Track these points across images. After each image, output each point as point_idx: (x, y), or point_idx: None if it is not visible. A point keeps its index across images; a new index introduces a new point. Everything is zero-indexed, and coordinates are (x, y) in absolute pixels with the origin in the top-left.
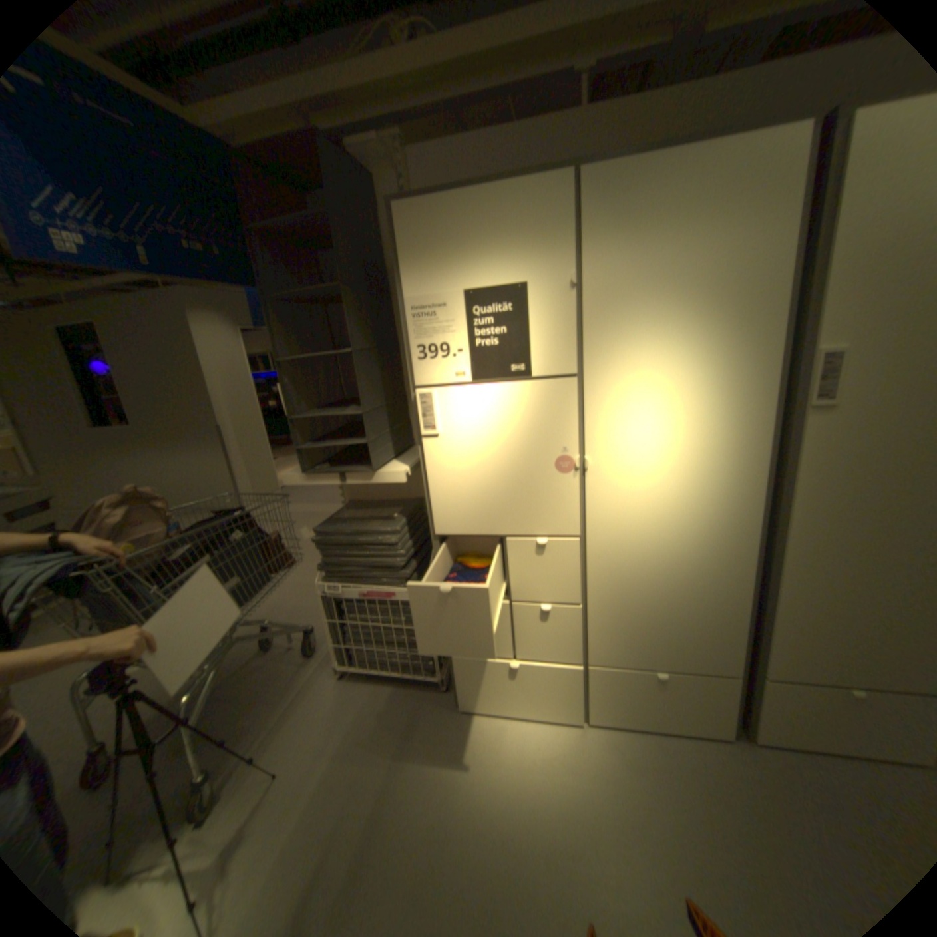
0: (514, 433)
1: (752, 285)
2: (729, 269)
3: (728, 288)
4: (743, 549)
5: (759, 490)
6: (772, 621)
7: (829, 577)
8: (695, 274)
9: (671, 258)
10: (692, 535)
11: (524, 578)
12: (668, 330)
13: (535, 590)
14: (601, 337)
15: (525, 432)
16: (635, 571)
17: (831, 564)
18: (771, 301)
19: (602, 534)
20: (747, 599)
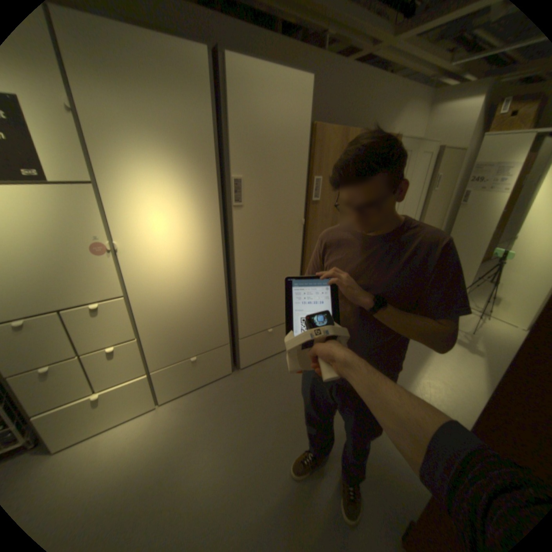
0: (43, 228)
1: (195, 136)
2: (181, 124)
3: (183, 135)
4: (218, 281)
5: (219, 250)
6: (236, 312)
7: (253, 285)
8: (162, 122)
9: (144, 107)
10: (192, 279)
11: (86, 336)
12: (153, 156)
13: (97, 341)
14: (105, 155)
15: (55, 227)
16: (165, 307)
17: (252, 279)
18: (207, 148)
19: (139, 291)
20: (224, 305)
